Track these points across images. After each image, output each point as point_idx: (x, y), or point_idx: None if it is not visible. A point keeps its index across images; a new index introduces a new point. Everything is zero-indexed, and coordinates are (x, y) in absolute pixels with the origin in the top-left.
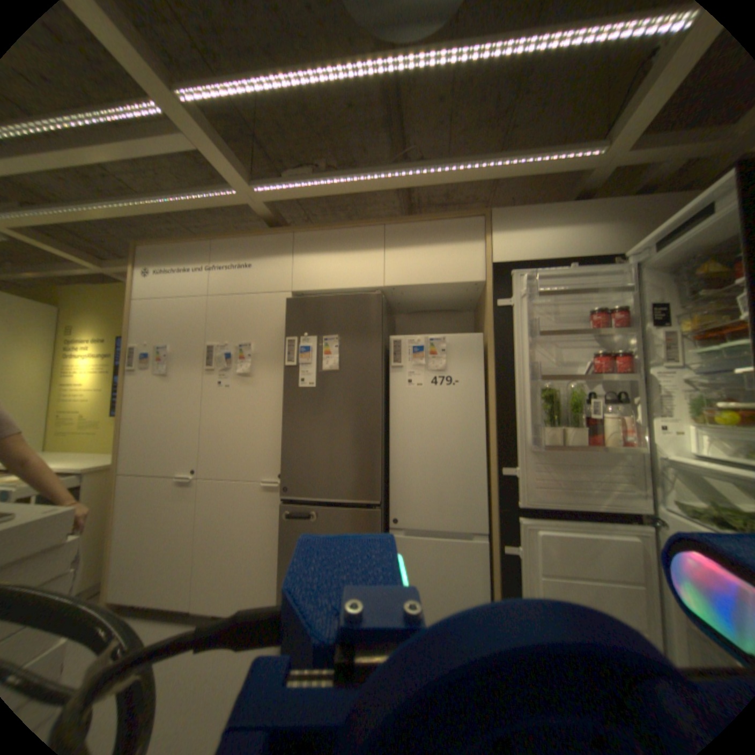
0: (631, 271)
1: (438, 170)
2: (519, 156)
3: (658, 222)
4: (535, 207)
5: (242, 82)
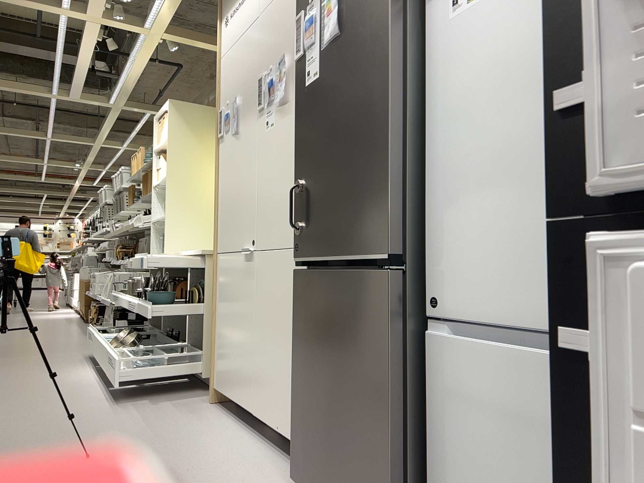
0: None
1: None
2: None
3: None
4: None
5: None
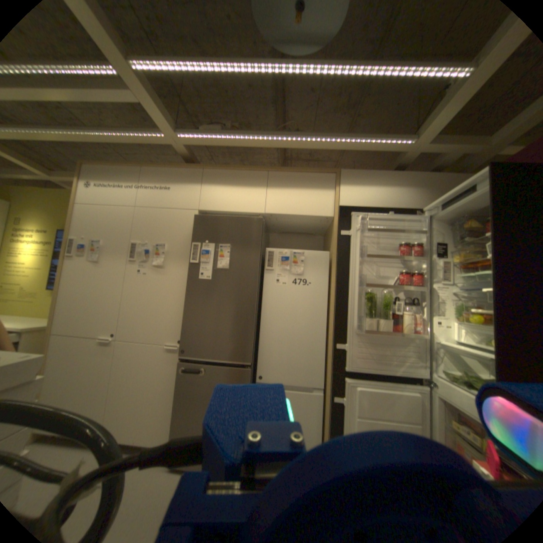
0: (425, 221)
1: (308, 140)
2: (361, 138)
3: (444, 190)
4: (369, 172)
5: (179, 64)
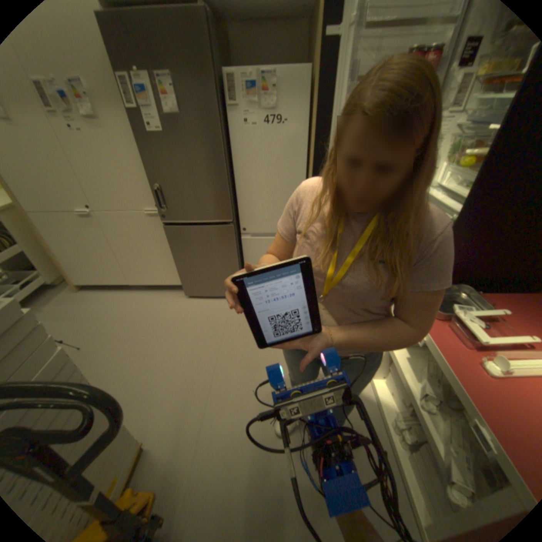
0: None
1: None
2: None
3: None
4: None
5: None
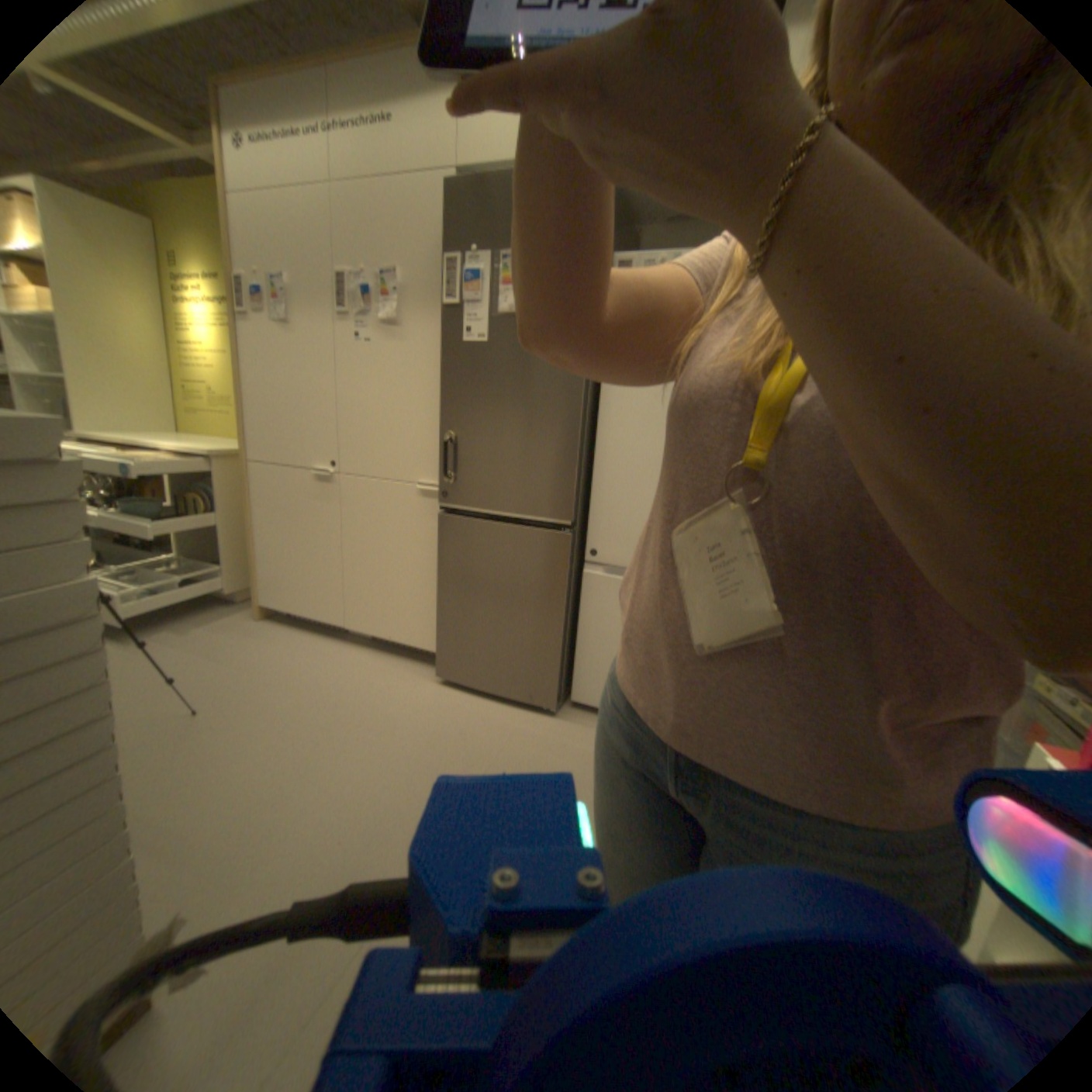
0: None
1: None
2: None
3: None
4: None
5: None
